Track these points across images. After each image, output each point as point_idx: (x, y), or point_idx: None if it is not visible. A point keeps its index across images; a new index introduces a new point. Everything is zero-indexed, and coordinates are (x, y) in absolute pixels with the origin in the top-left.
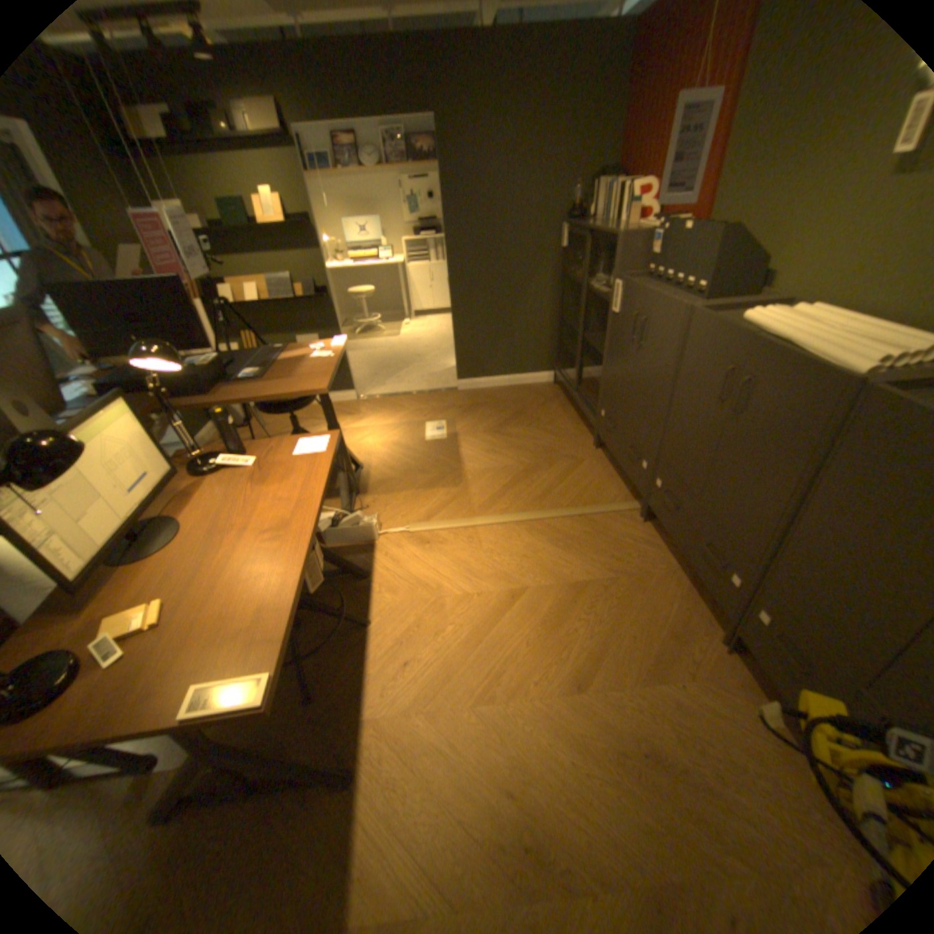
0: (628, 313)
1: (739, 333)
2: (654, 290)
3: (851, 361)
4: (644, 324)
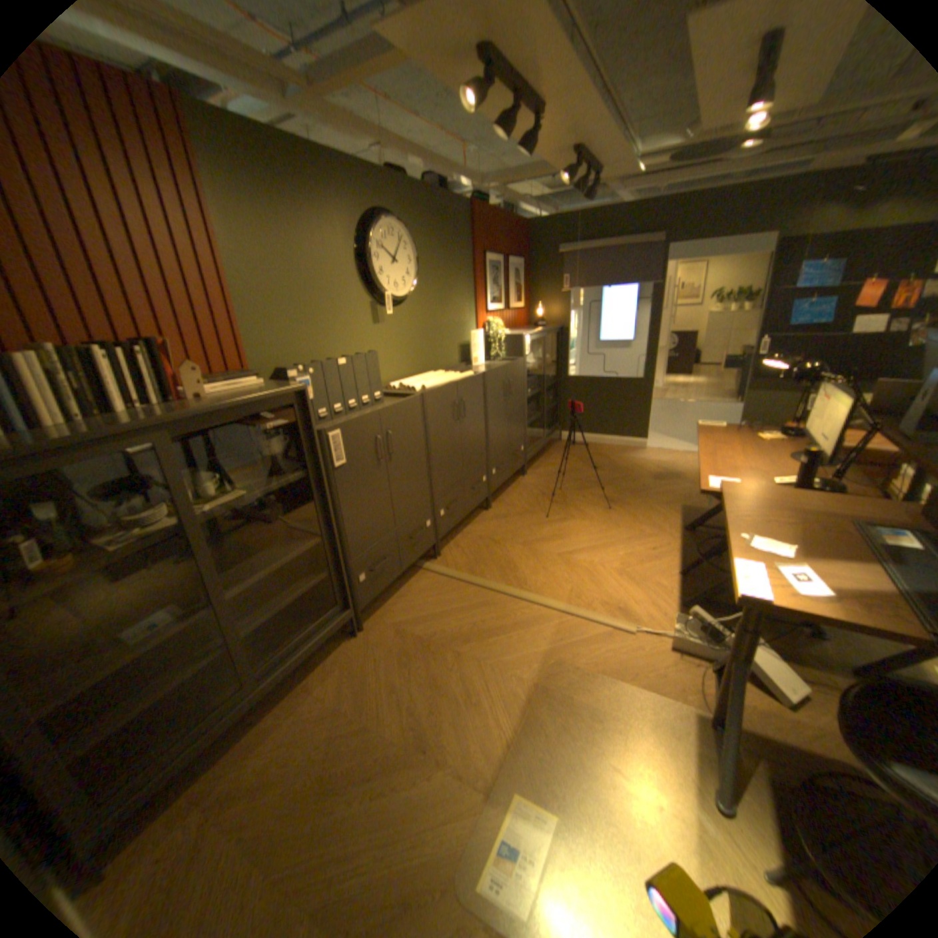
0: (362, 449)
1: (451, 387)
2: (386, 407)
3: (469, 375)
4: (389, 437)
